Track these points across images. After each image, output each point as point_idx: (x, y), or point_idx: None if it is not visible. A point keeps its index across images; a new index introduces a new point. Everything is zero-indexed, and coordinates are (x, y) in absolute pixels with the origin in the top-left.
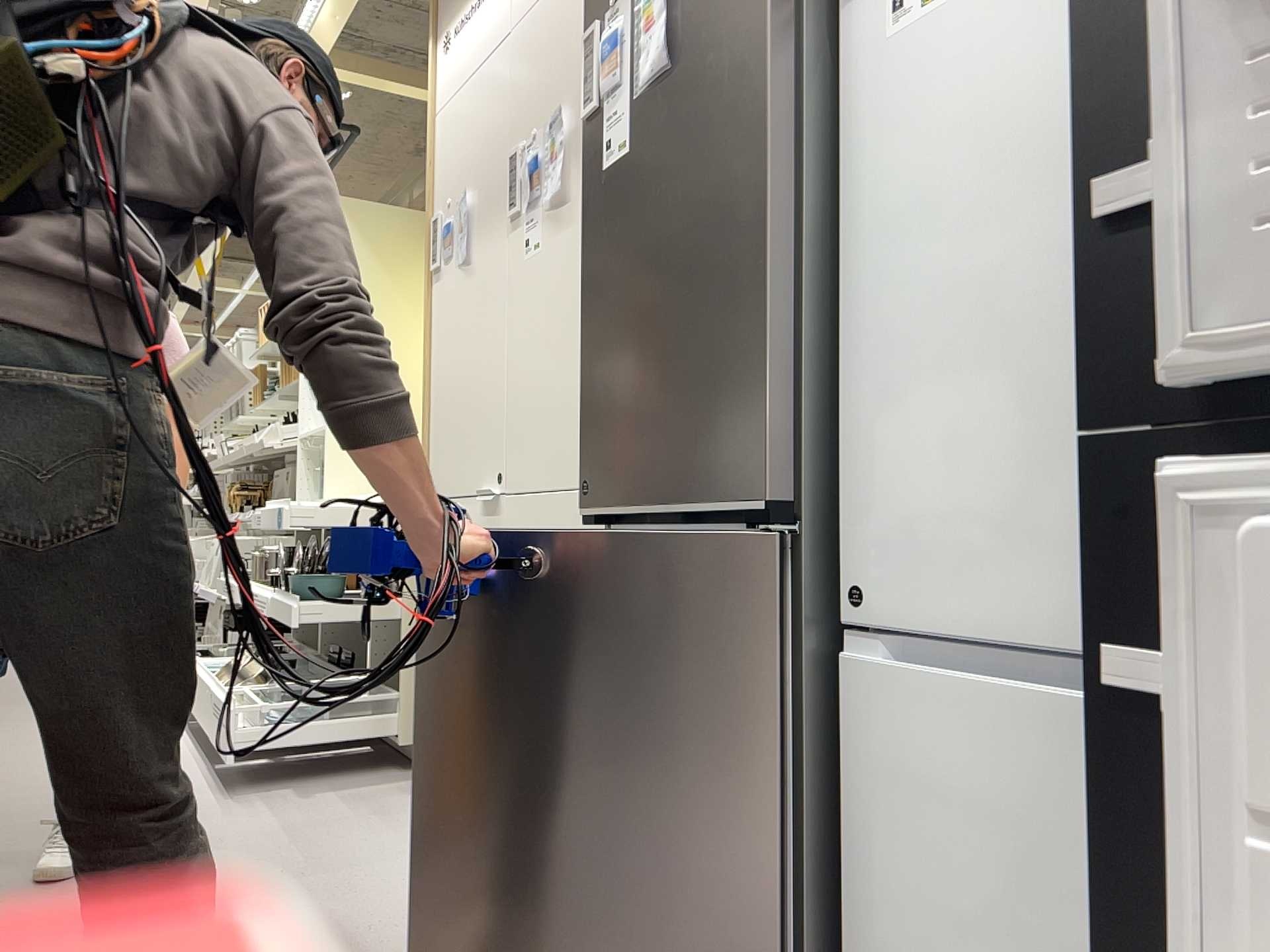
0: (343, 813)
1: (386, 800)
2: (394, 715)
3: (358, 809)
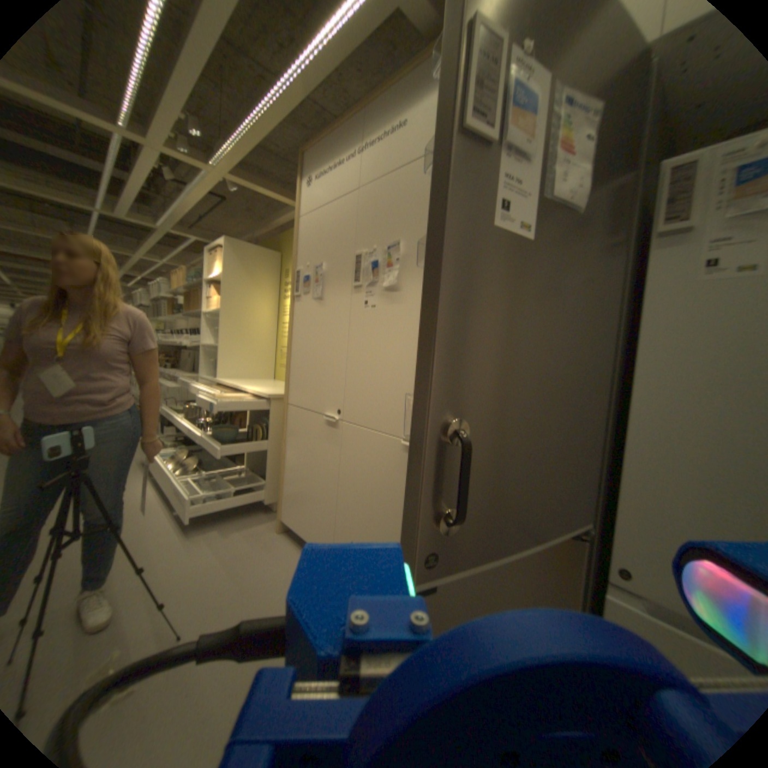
0: (247, 549)
1: (264, 538)
2: (261, 490)
3: (253, 545)
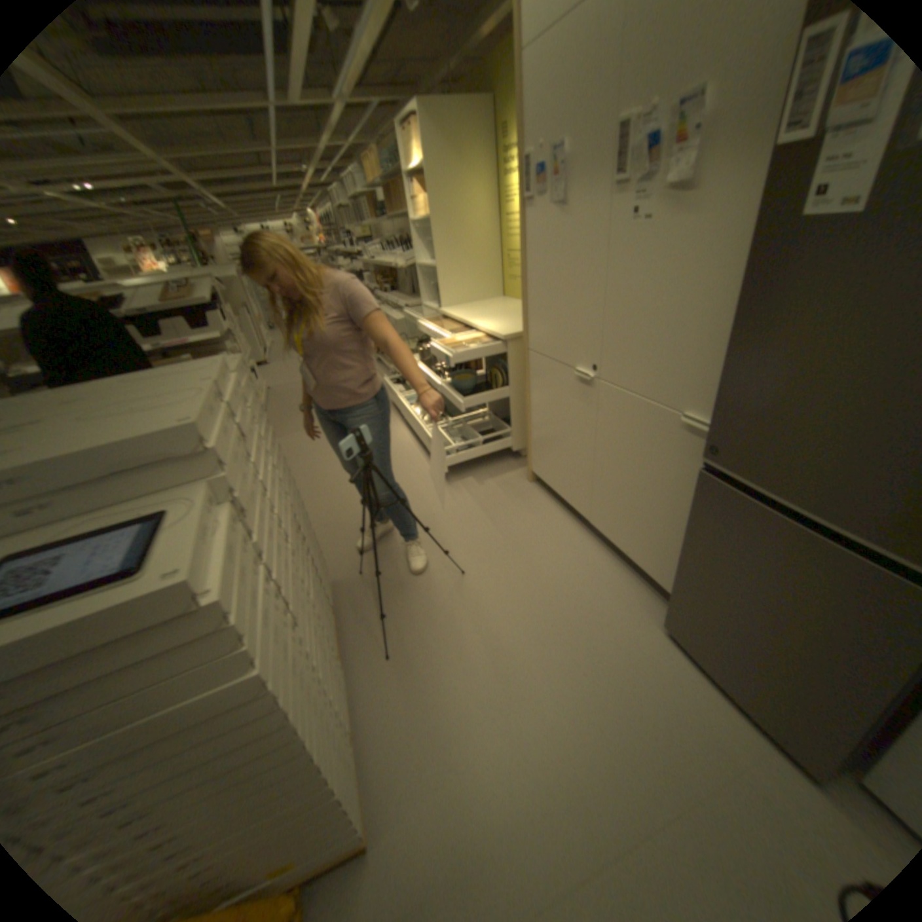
0: (502, 497)
1: (517, 485)
2: (507, 437)
3: (507, 493)
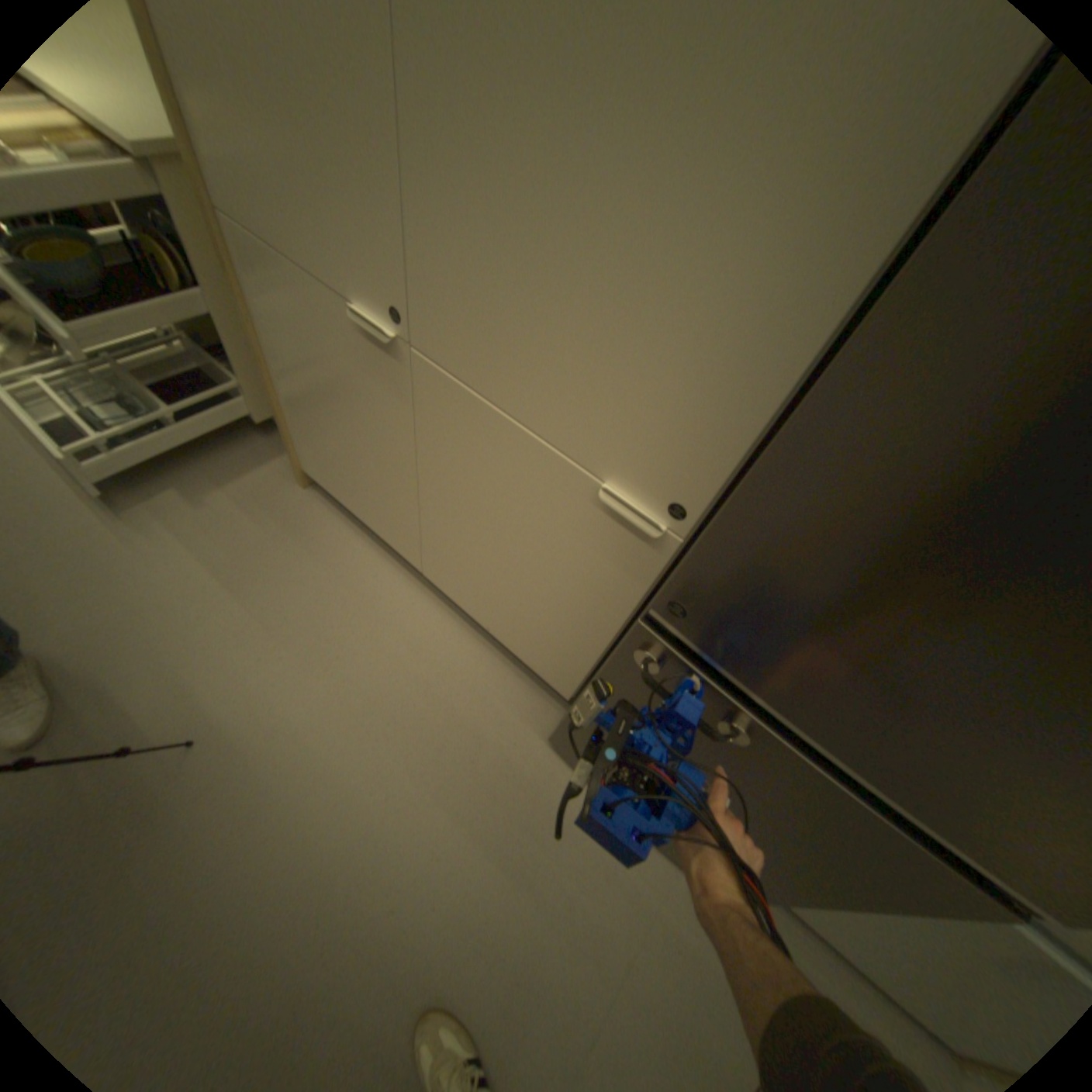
0: (252, 531)
1: (278, 499)
2: (235, 393)
3: (261, 520)
